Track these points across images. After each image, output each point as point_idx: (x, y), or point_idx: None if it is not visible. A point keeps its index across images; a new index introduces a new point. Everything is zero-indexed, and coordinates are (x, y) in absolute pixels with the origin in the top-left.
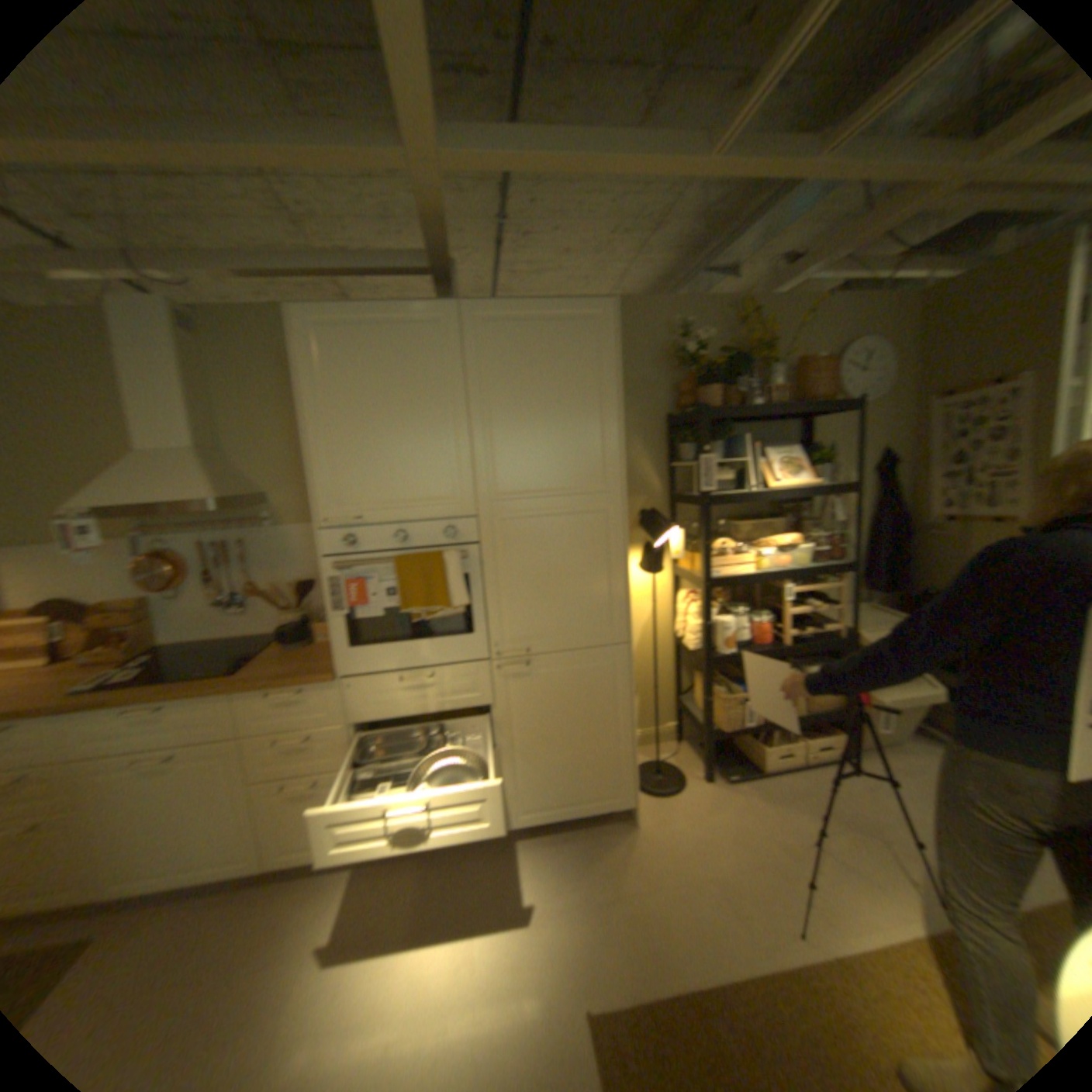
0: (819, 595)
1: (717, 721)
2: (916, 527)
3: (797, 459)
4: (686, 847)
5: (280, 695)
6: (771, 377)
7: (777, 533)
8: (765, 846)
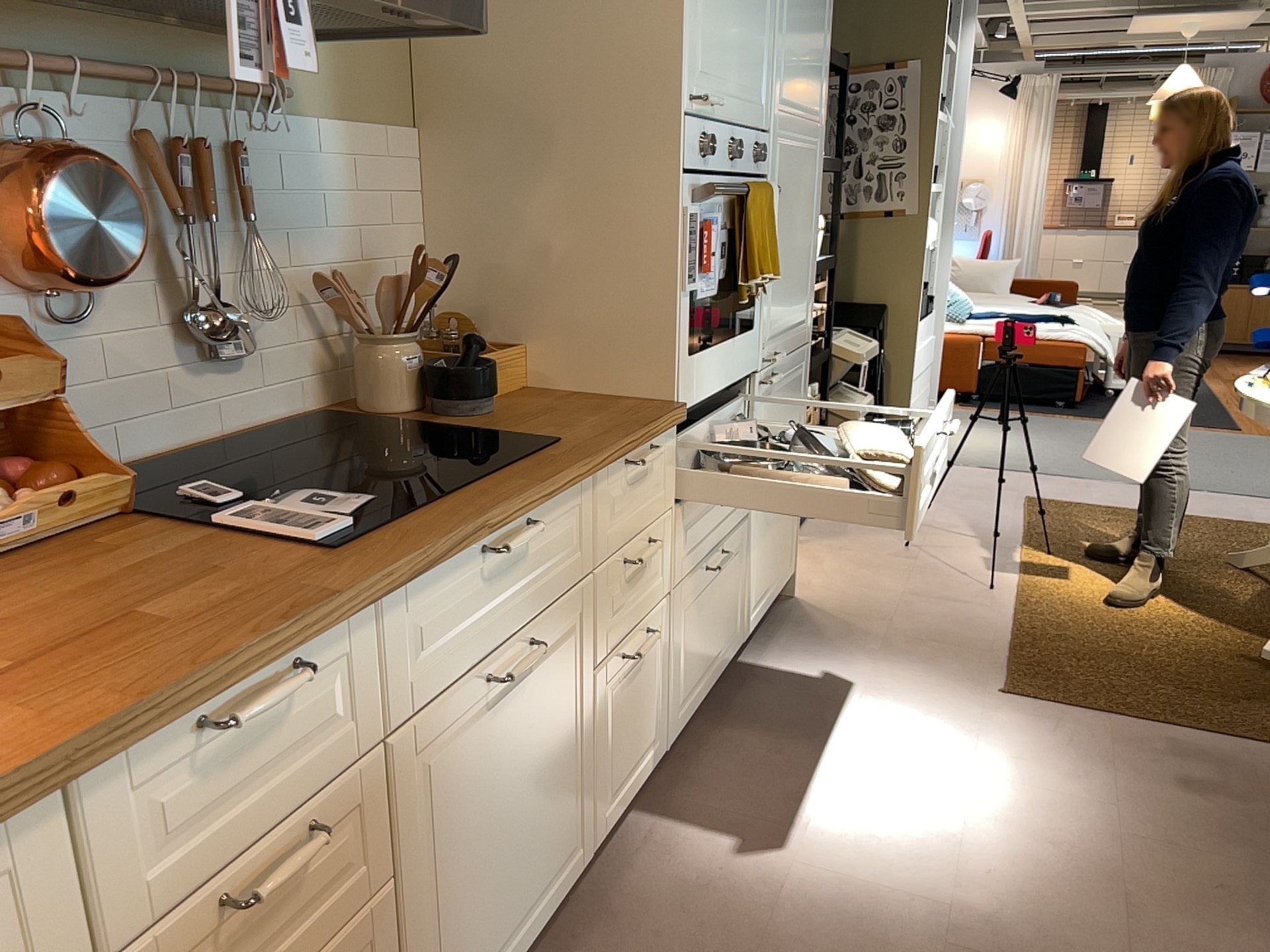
0: None
1: None
2: None
3: None
4: (846, 586)
5: (647, 451)
6: None
7: None
8: (883, 559)
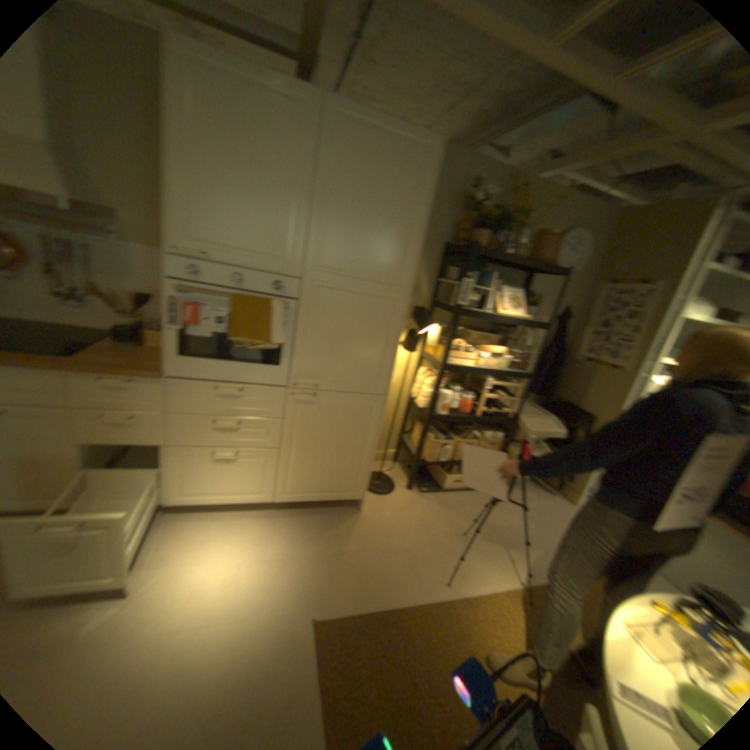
0: (503, 389)
1: (422, 454)
2: (565, 360)
3: (518, 299)
4: (387, 526)
5: (110, 381)
6: (519, 237)
7: (490, 344)
8: (434, 531)
